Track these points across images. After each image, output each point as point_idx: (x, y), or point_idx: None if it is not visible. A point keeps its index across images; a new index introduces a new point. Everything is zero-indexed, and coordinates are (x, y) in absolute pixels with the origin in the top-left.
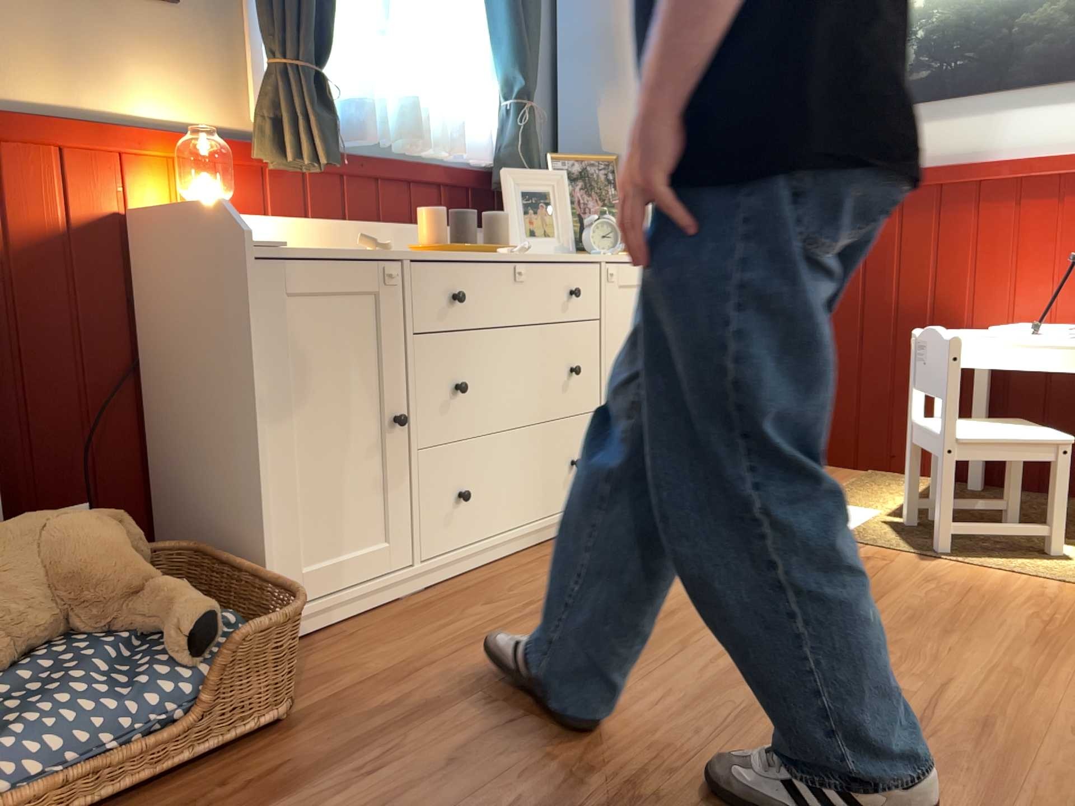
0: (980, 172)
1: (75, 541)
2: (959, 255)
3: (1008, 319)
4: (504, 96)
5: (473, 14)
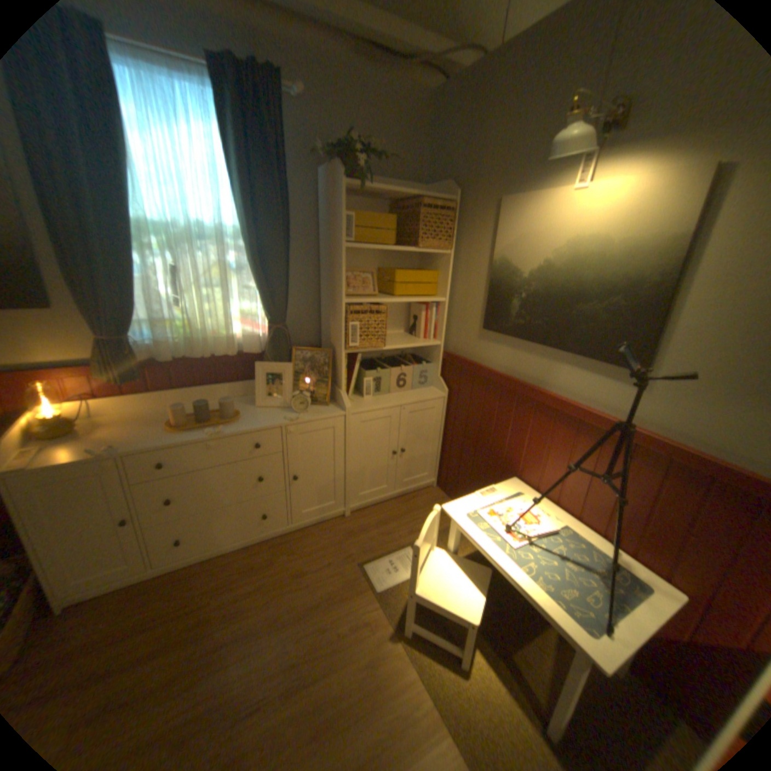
0: (539, 397)
1: None
2: (523, 438)
3: (540, 487)
4: (267, 320)
5: (248, 278)
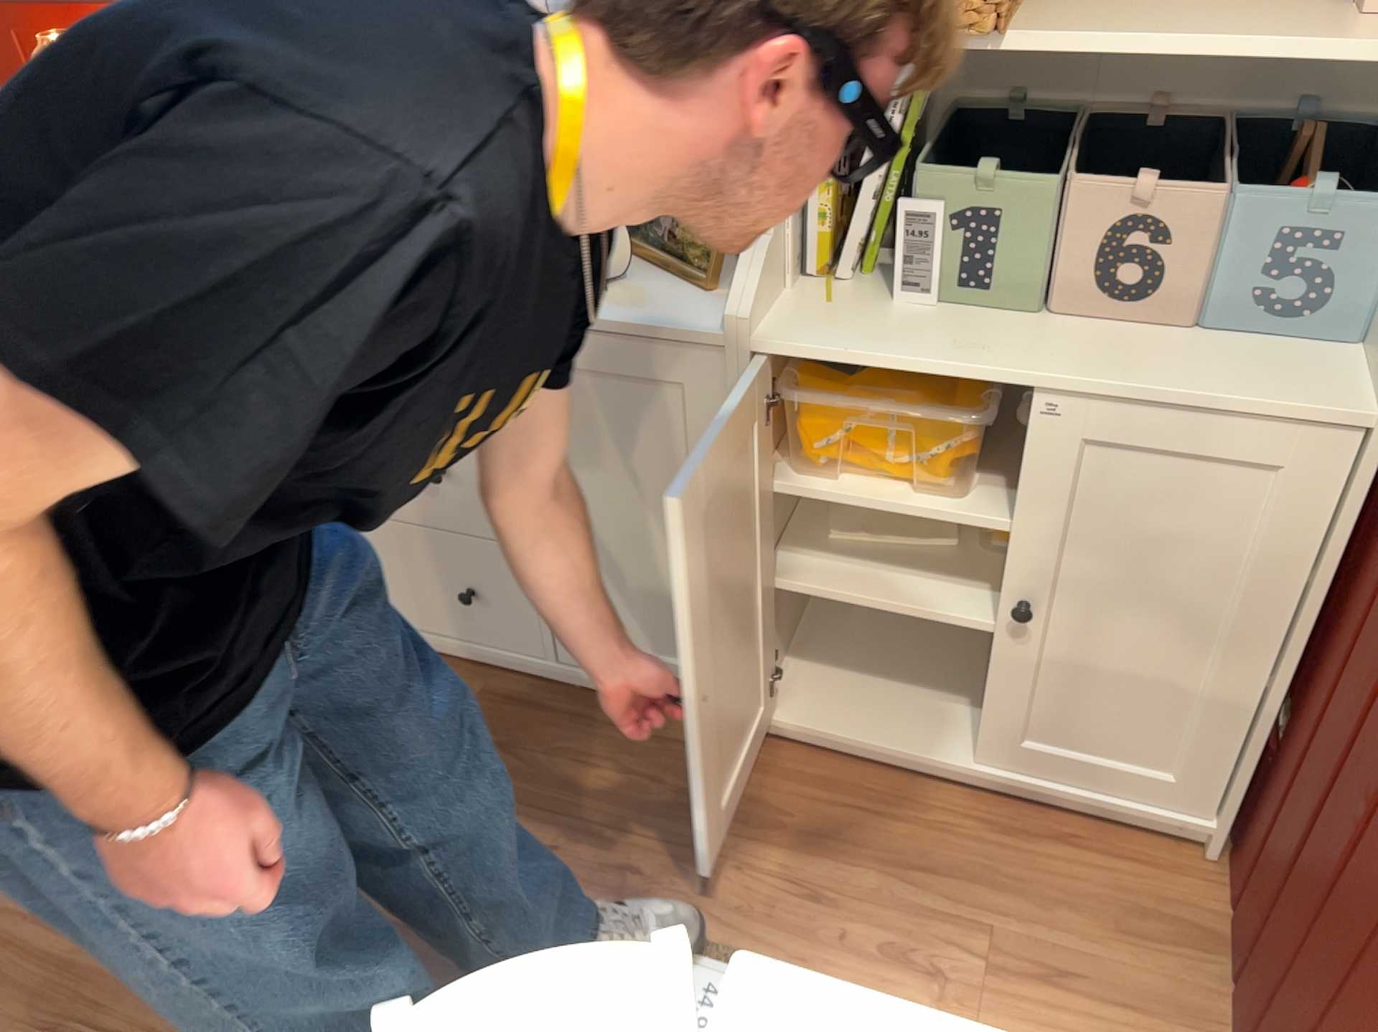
0: None
1: None
2: None
3: None
4: None
5: None
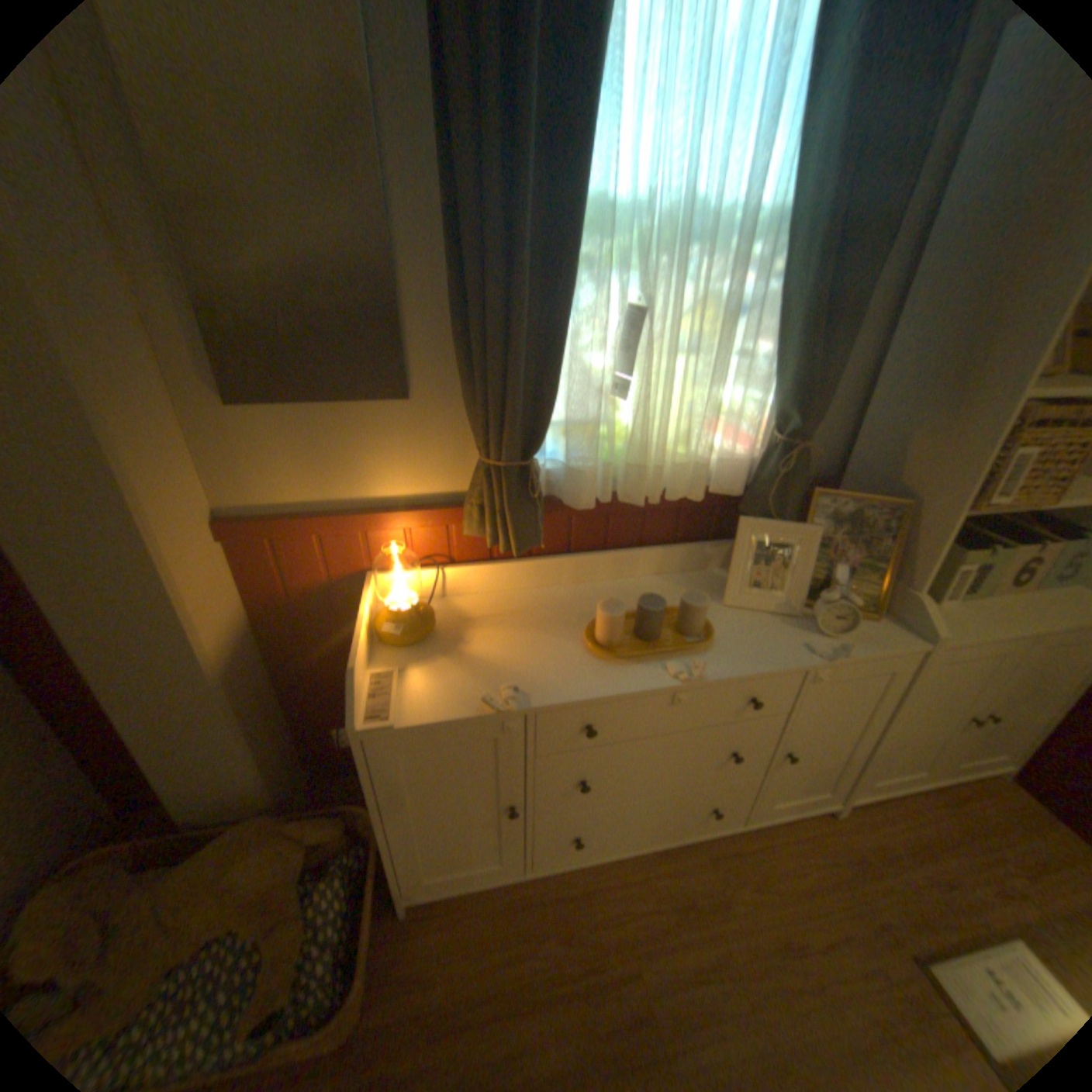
0: None
1: (244, 886)
2: None
3: None
4: (777, 427)
5: (763, 331)
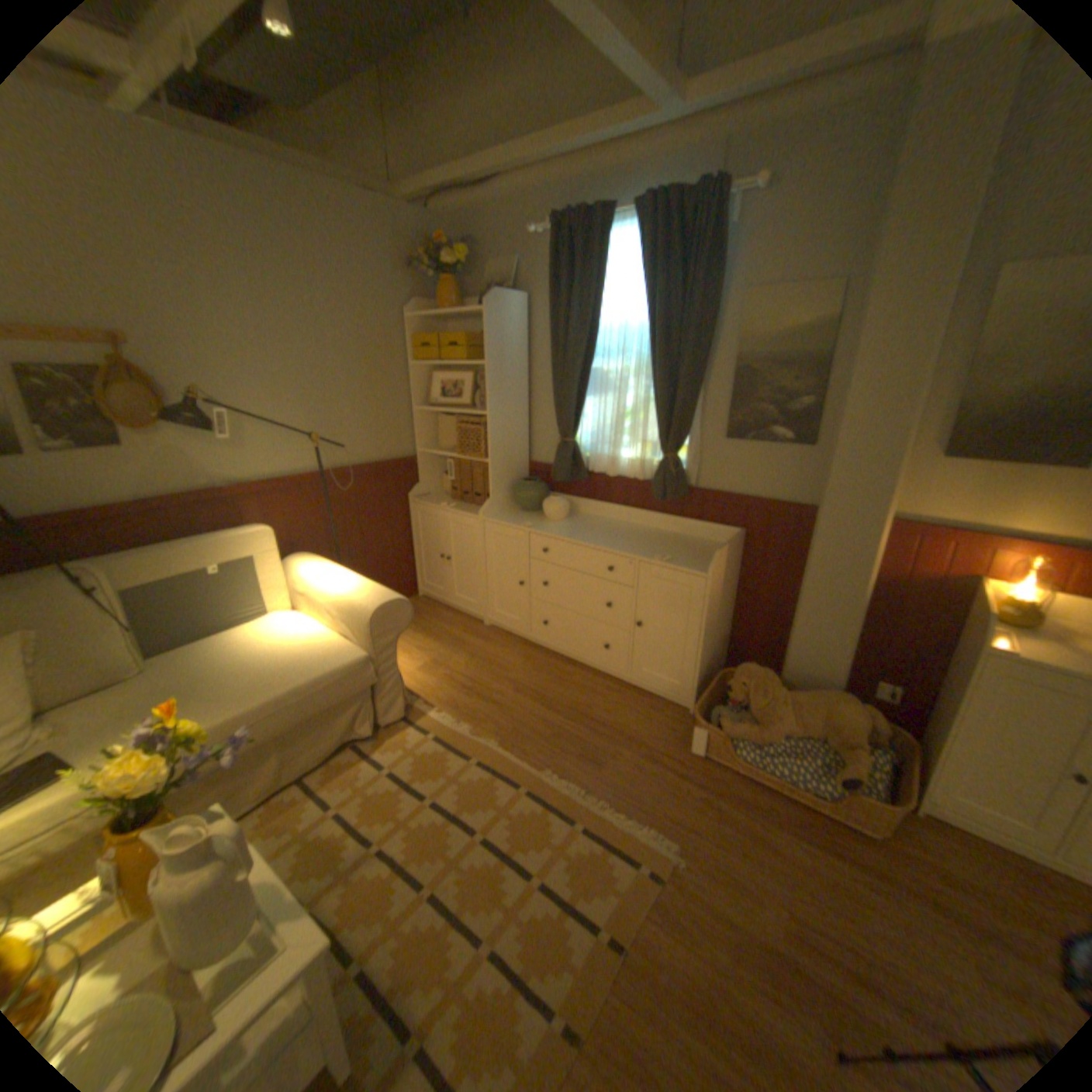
0: None
1: (843, 717)
2: None
3: None
4: None
5: None
